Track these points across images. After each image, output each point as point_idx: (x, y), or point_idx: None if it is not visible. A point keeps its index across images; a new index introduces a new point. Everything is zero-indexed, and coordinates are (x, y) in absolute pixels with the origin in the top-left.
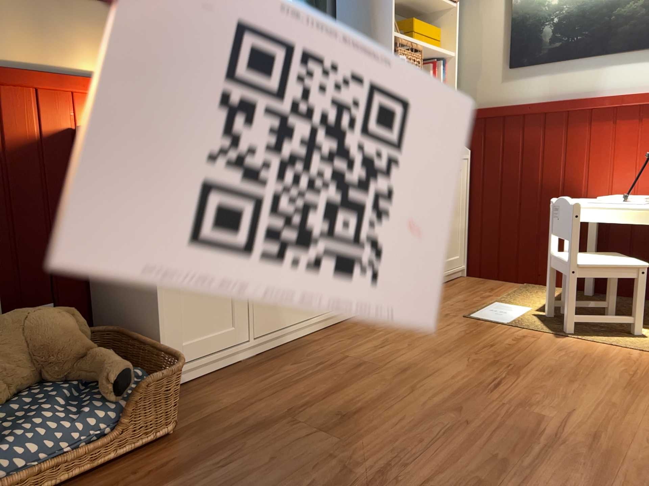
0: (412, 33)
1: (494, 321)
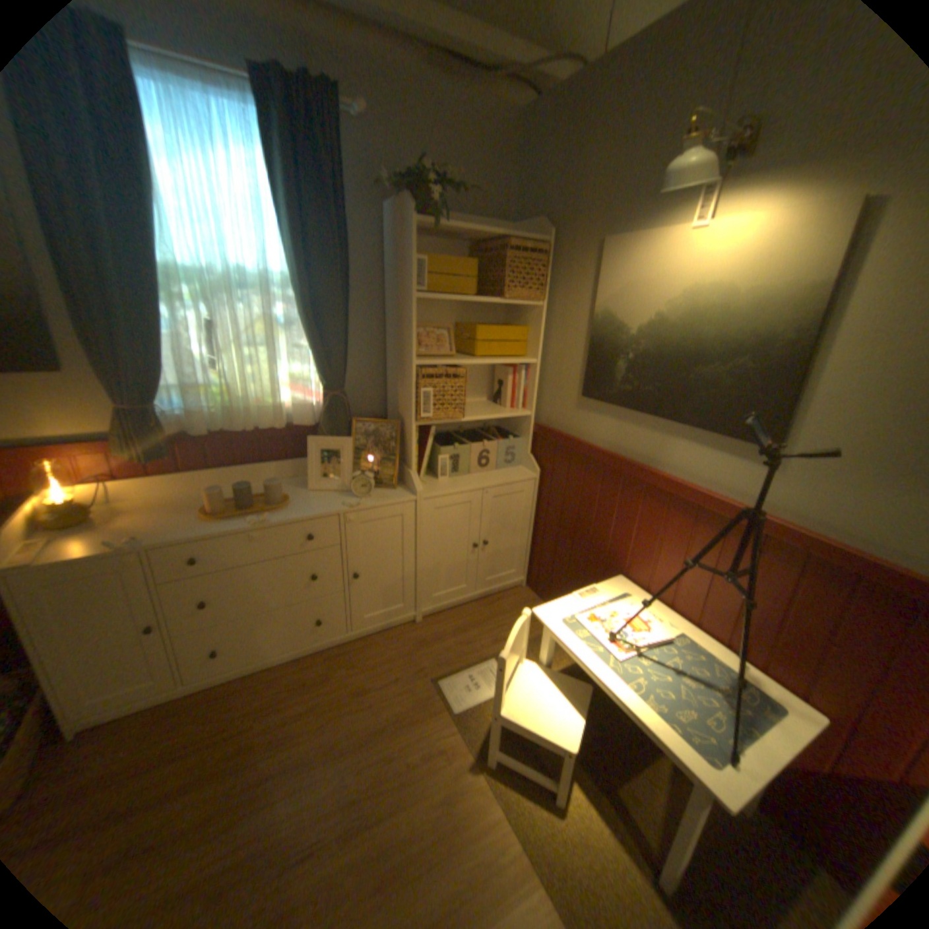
0: (475, 342)
1: (448, 705)
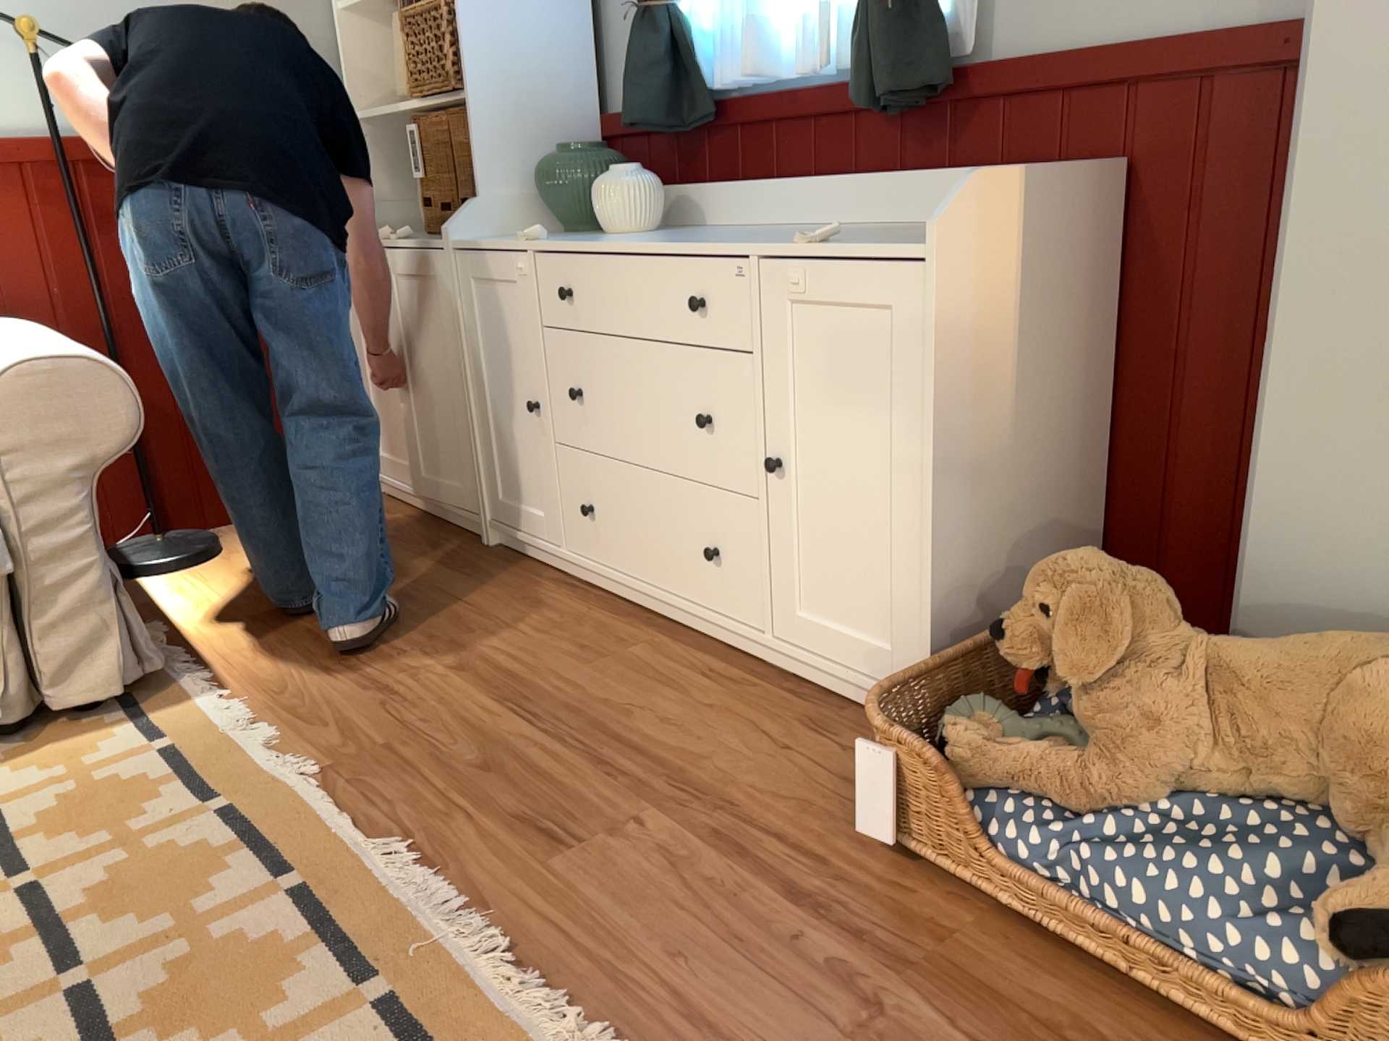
0: None
1: None
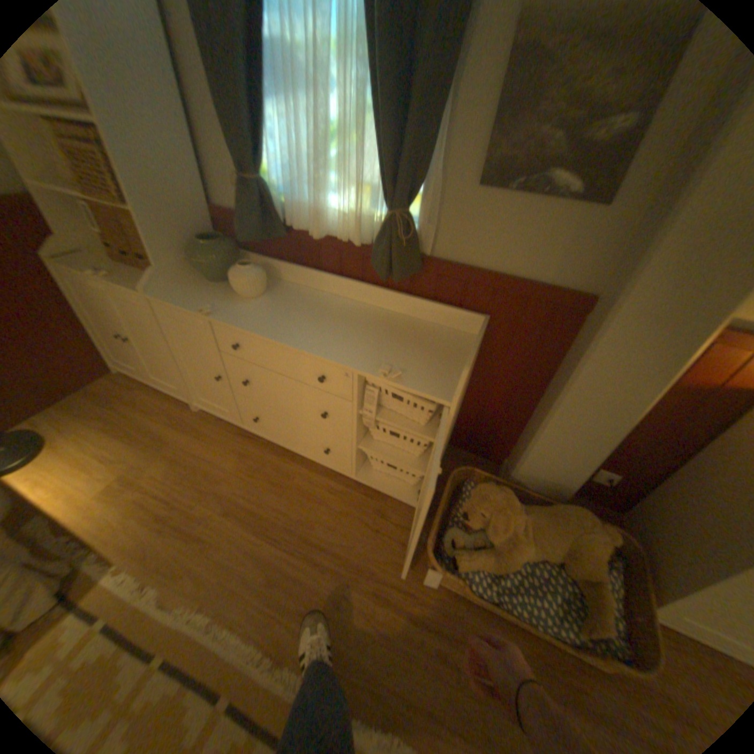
0: None
1: None
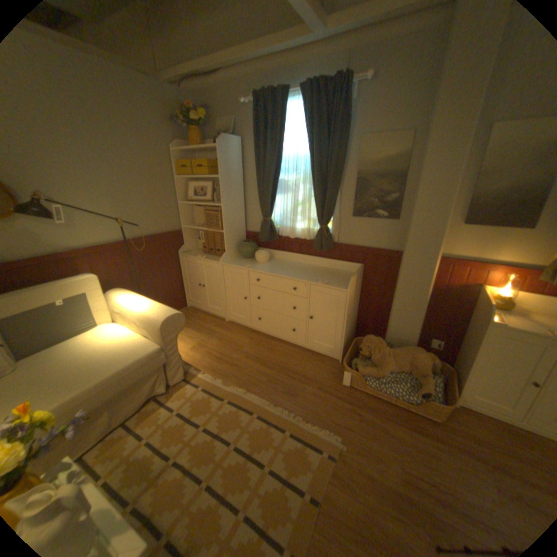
0: None
1: None
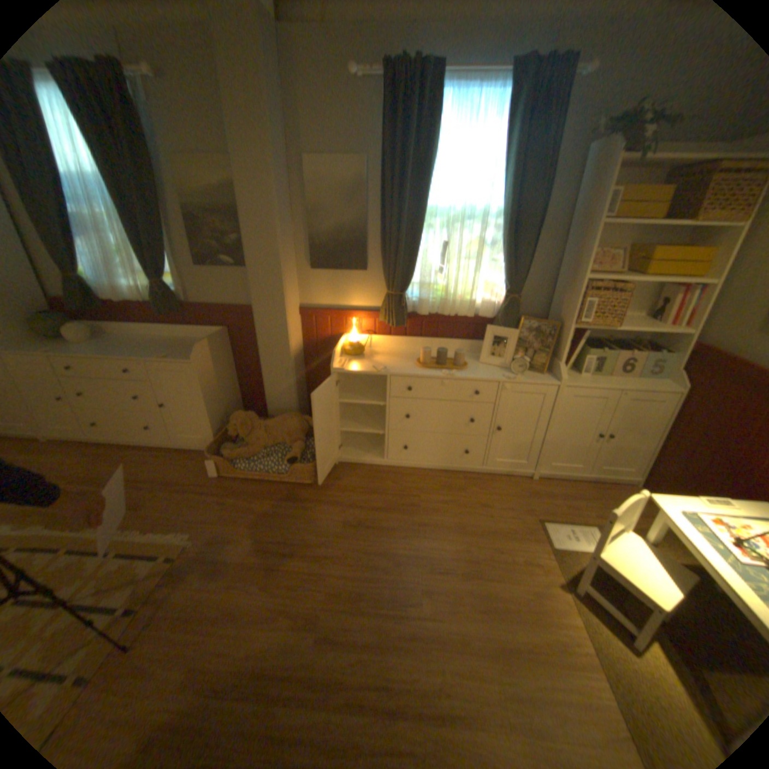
0: (649, 261)
1: (550, 541)
